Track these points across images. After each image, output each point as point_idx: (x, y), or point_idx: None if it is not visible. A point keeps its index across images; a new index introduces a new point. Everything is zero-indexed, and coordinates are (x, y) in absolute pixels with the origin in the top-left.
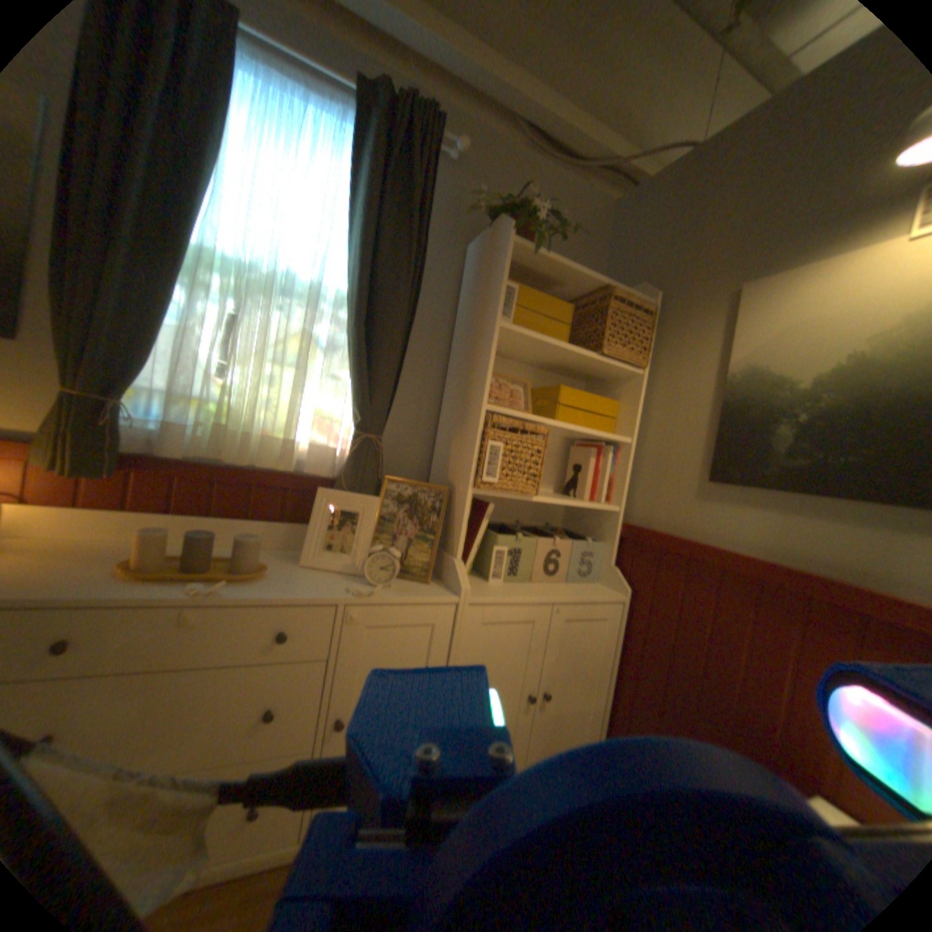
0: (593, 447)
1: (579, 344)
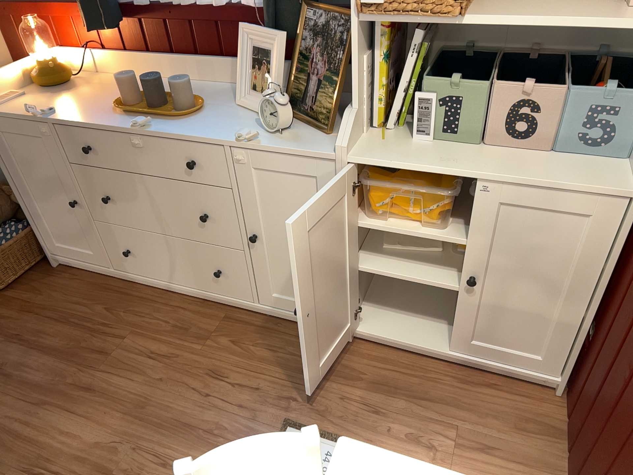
0: None
1: None
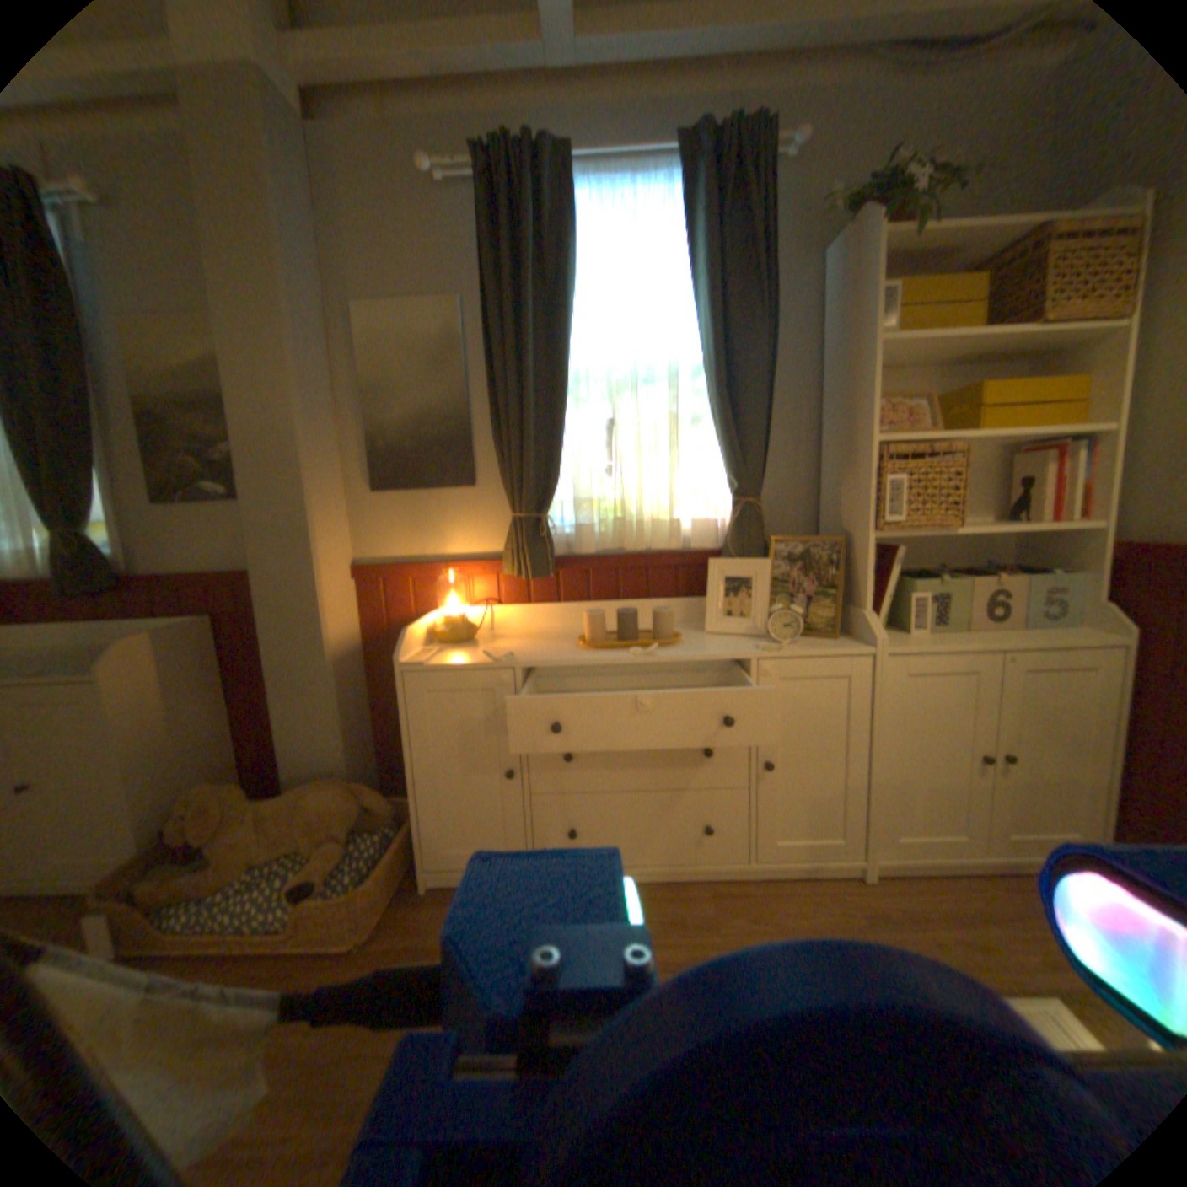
0: (1051, 448)
1: (1006, 317)
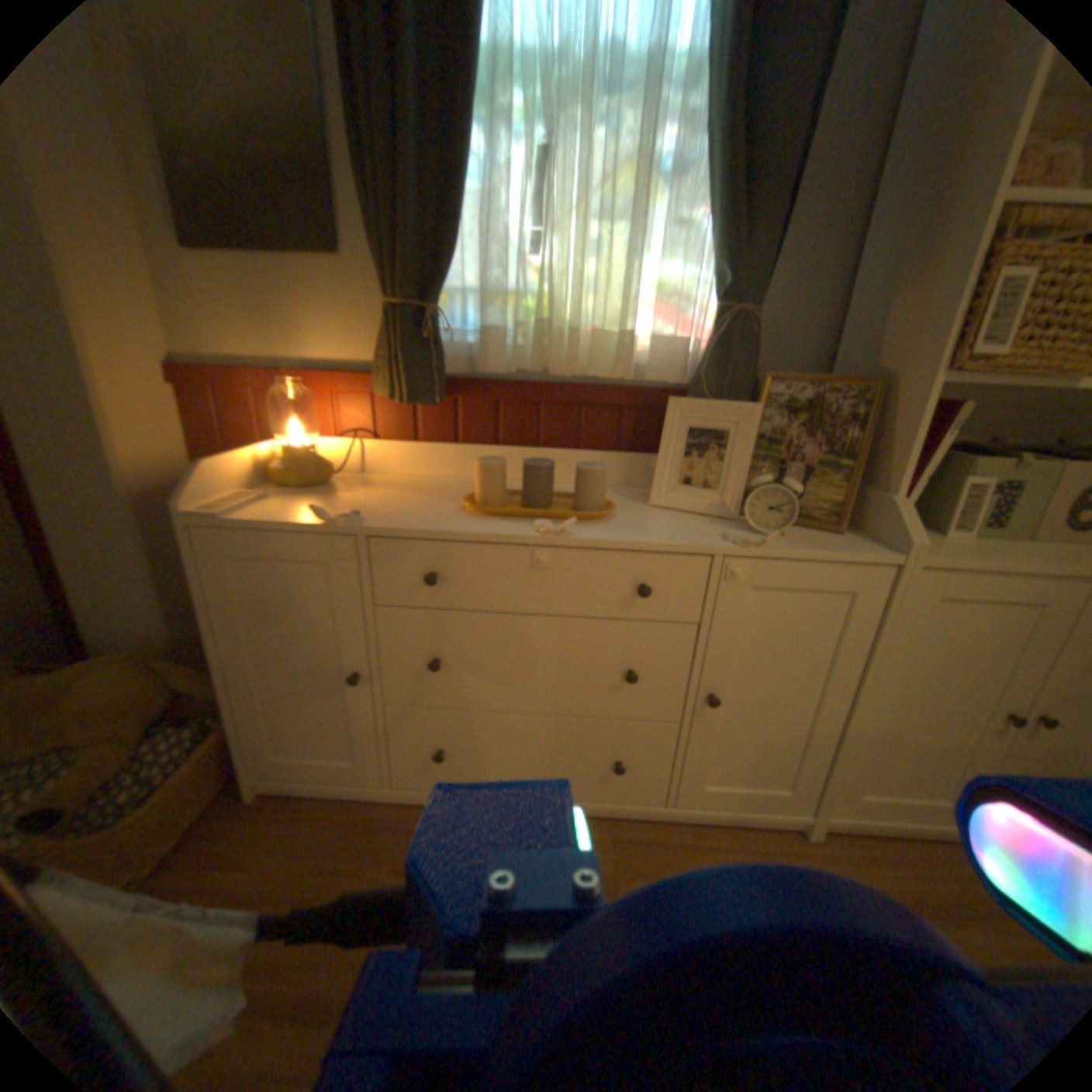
0: None
1: None
